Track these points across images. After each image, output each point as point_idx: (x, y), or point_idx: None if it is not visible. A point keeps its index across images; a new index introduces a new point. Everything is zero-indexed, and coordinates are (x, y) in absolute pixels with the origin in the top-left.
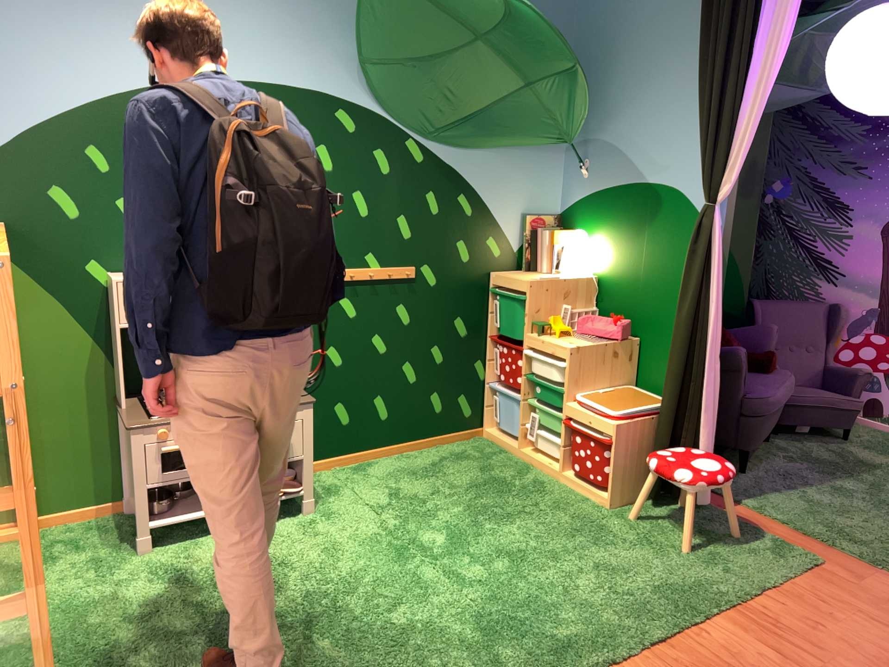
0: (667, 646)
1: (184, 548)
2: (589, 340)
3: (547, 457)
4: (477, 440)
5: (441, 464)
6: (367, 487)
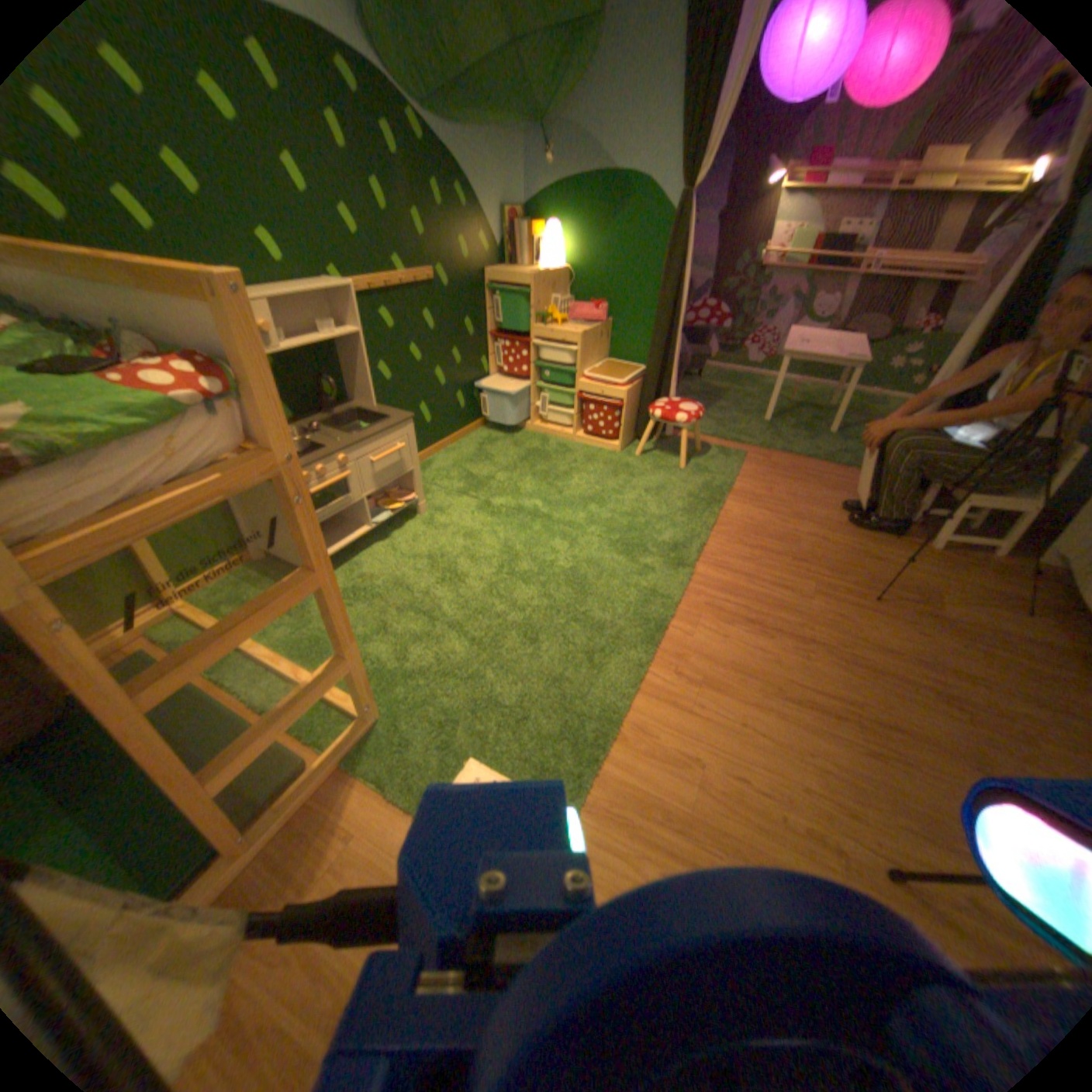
0: (720, 530)
1: (342, 575)
2: (581, 324)
3: (554, 426)
4: (488, 424)
5: (480, 449)
6: (443, 481)
